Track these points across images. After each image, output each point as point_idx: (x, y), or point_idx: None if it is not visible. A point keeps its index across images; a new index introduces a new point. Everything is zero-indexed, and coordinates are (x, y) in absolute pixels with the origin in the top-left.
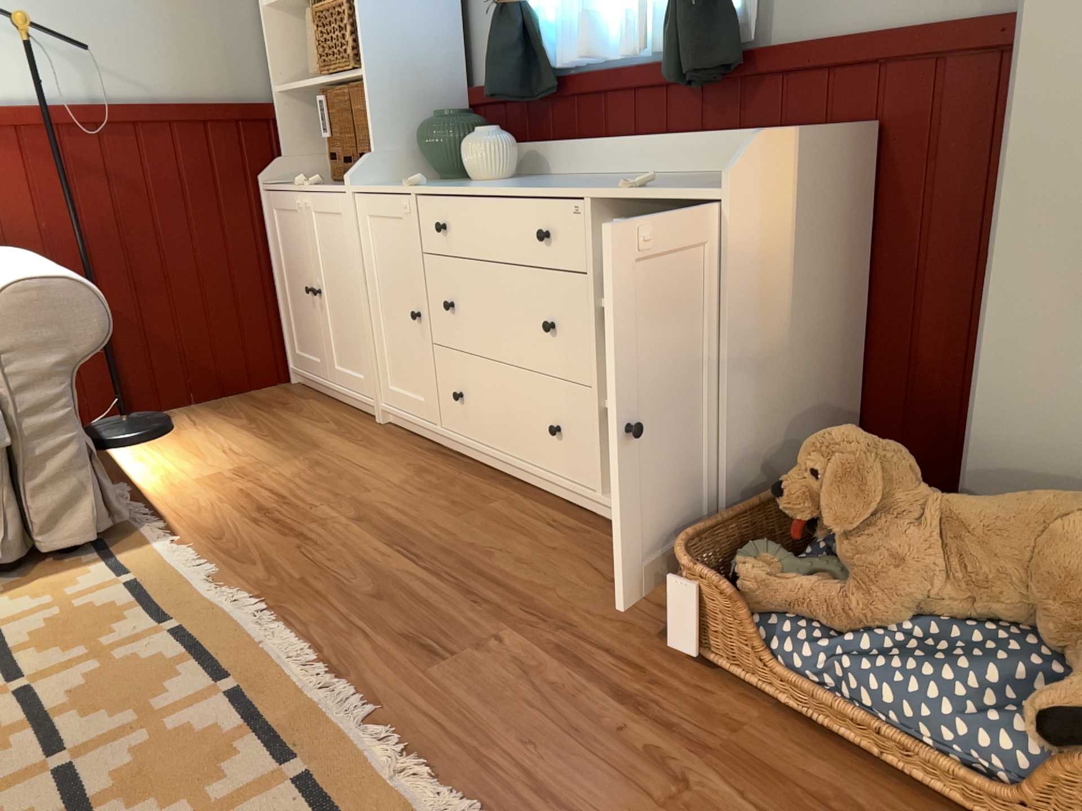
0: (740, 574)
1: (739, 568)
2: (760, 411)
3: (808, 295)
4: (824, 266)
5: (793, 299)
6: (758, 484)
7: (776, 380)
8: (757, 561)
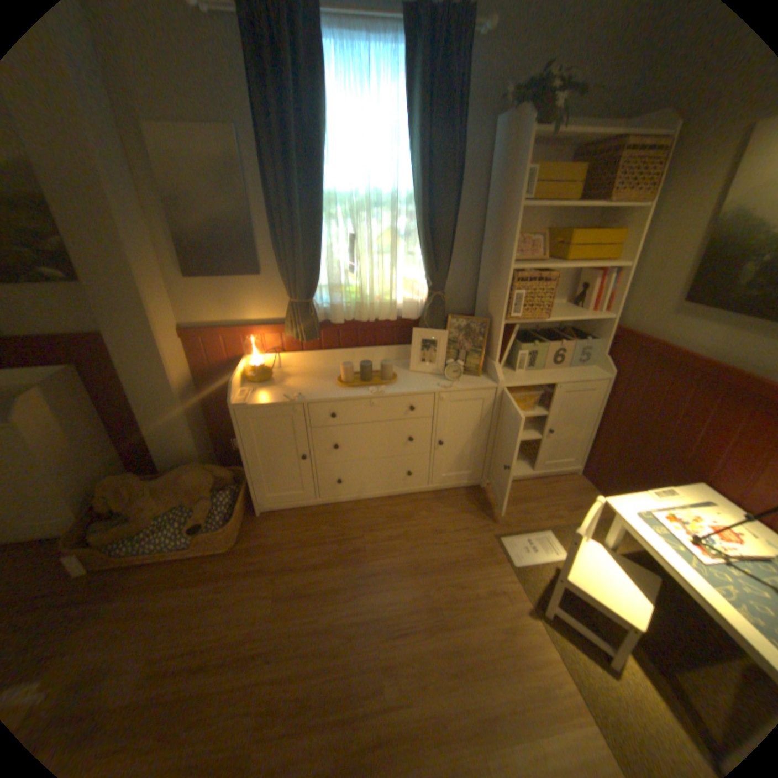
0: (90, 540)
1: (88, 540)
2: (73, 479)
3: (74, 432)
4: (76, 419)
5: (68, 437)
6: (85, 500)
7: (75, 466)
8: (96, 531)
